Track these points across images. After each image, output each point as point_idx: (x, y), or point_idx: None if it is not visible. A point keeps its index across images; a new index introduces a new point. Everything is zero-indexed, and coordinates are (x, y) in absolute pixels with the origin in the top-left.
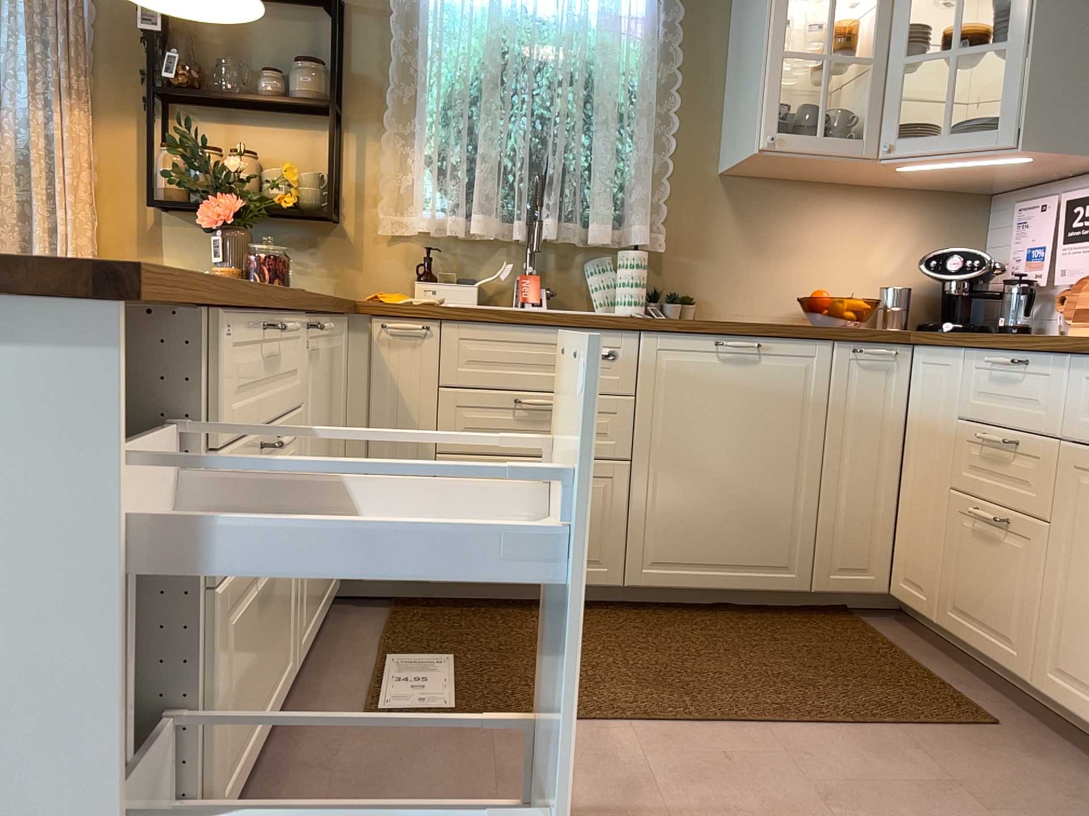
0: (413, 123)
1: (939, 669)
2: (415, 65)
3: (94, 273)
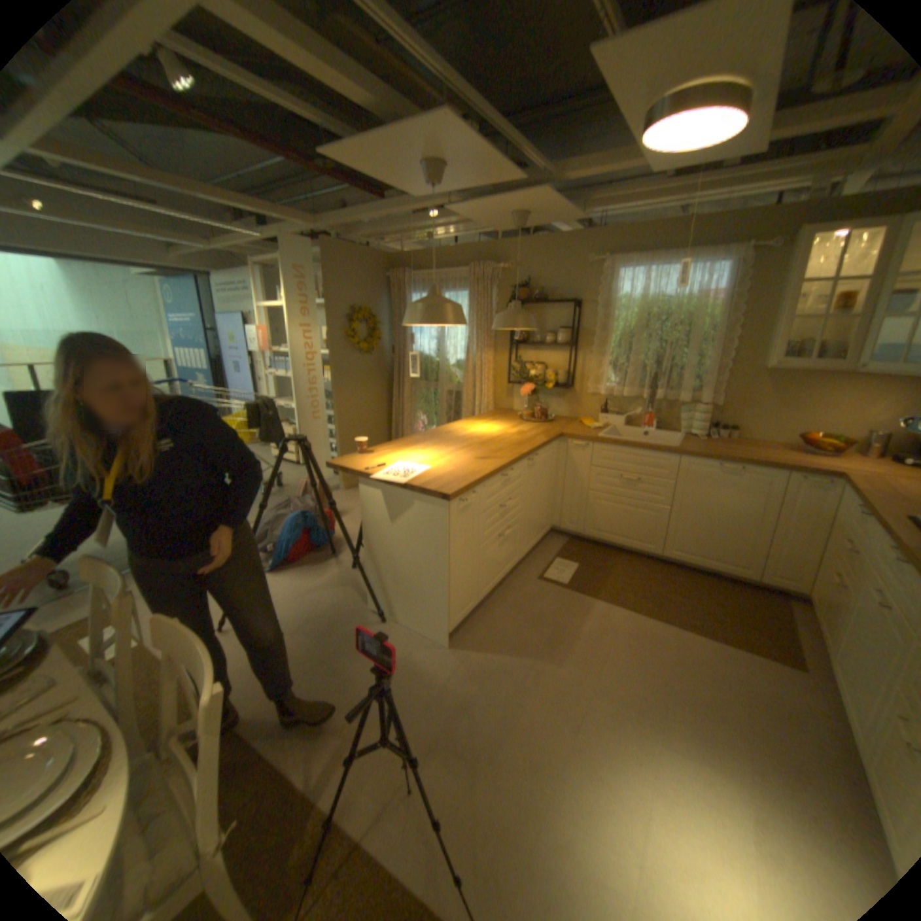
0: (604, 347)
1: (808, 639)
2: (607, 323)
3: (448, 489)
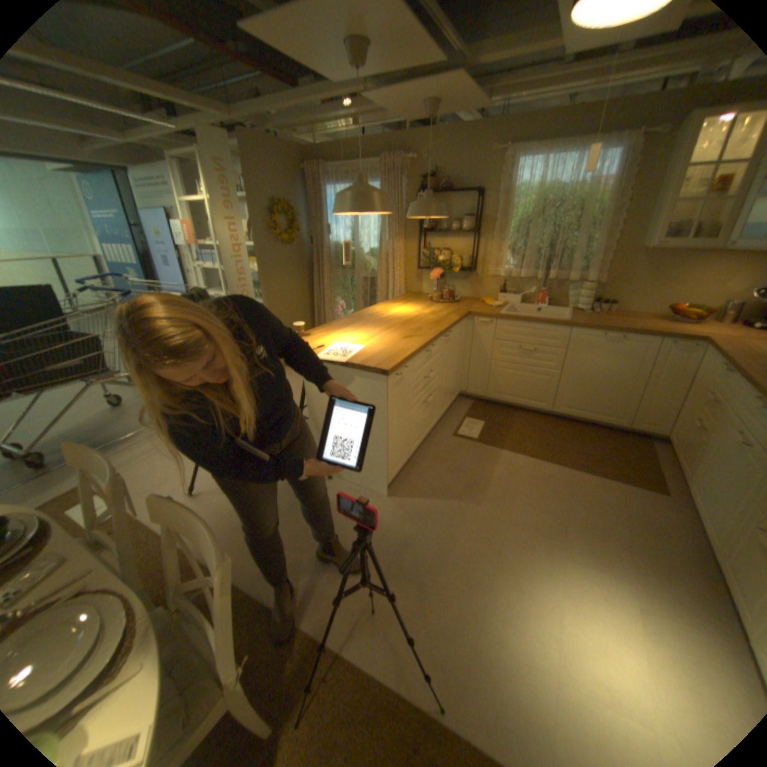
0: (504, 233)
1: (668, 470)
2: (507, 210)
3: (385, 365)
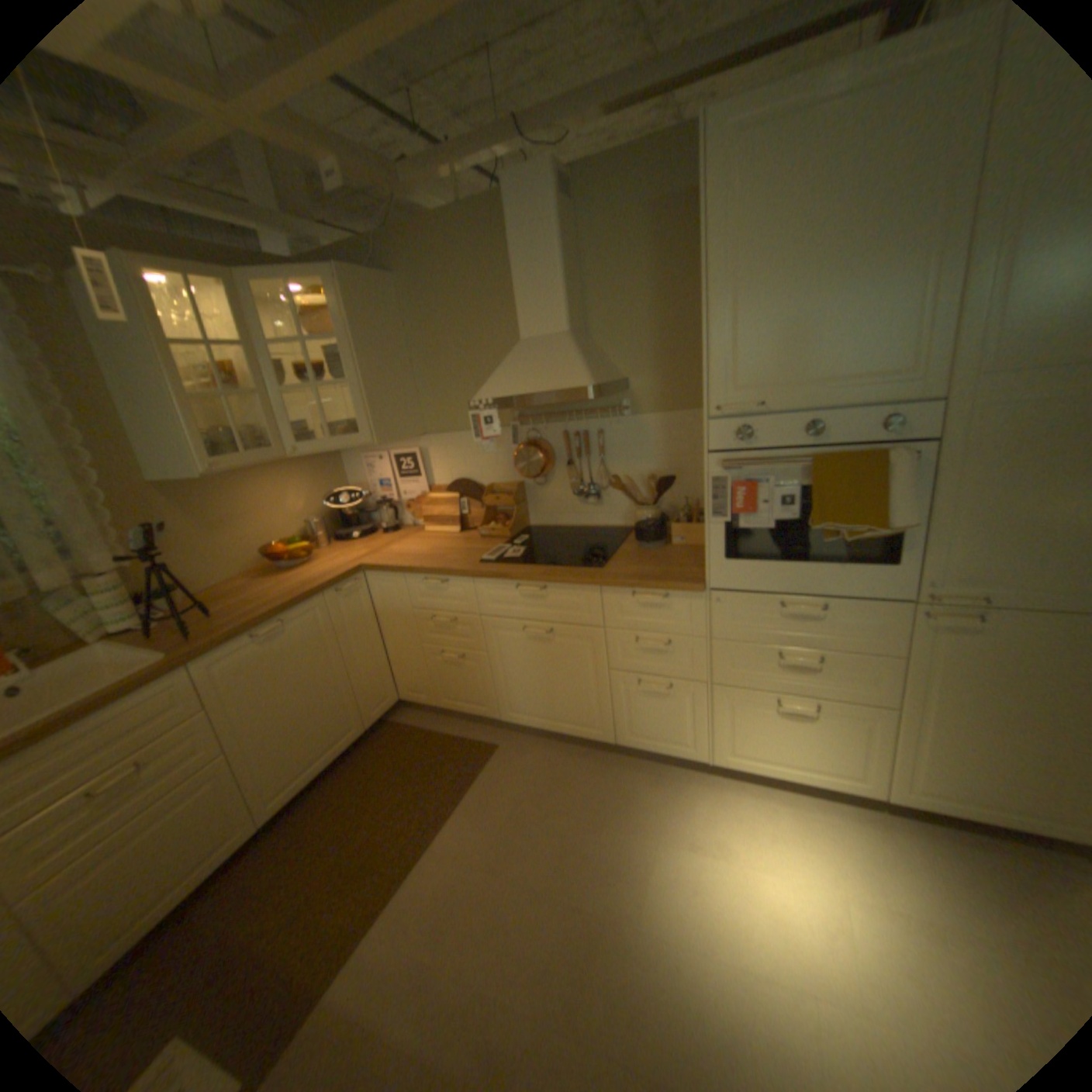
0: None
1: (449, 729)
2: None
3: None
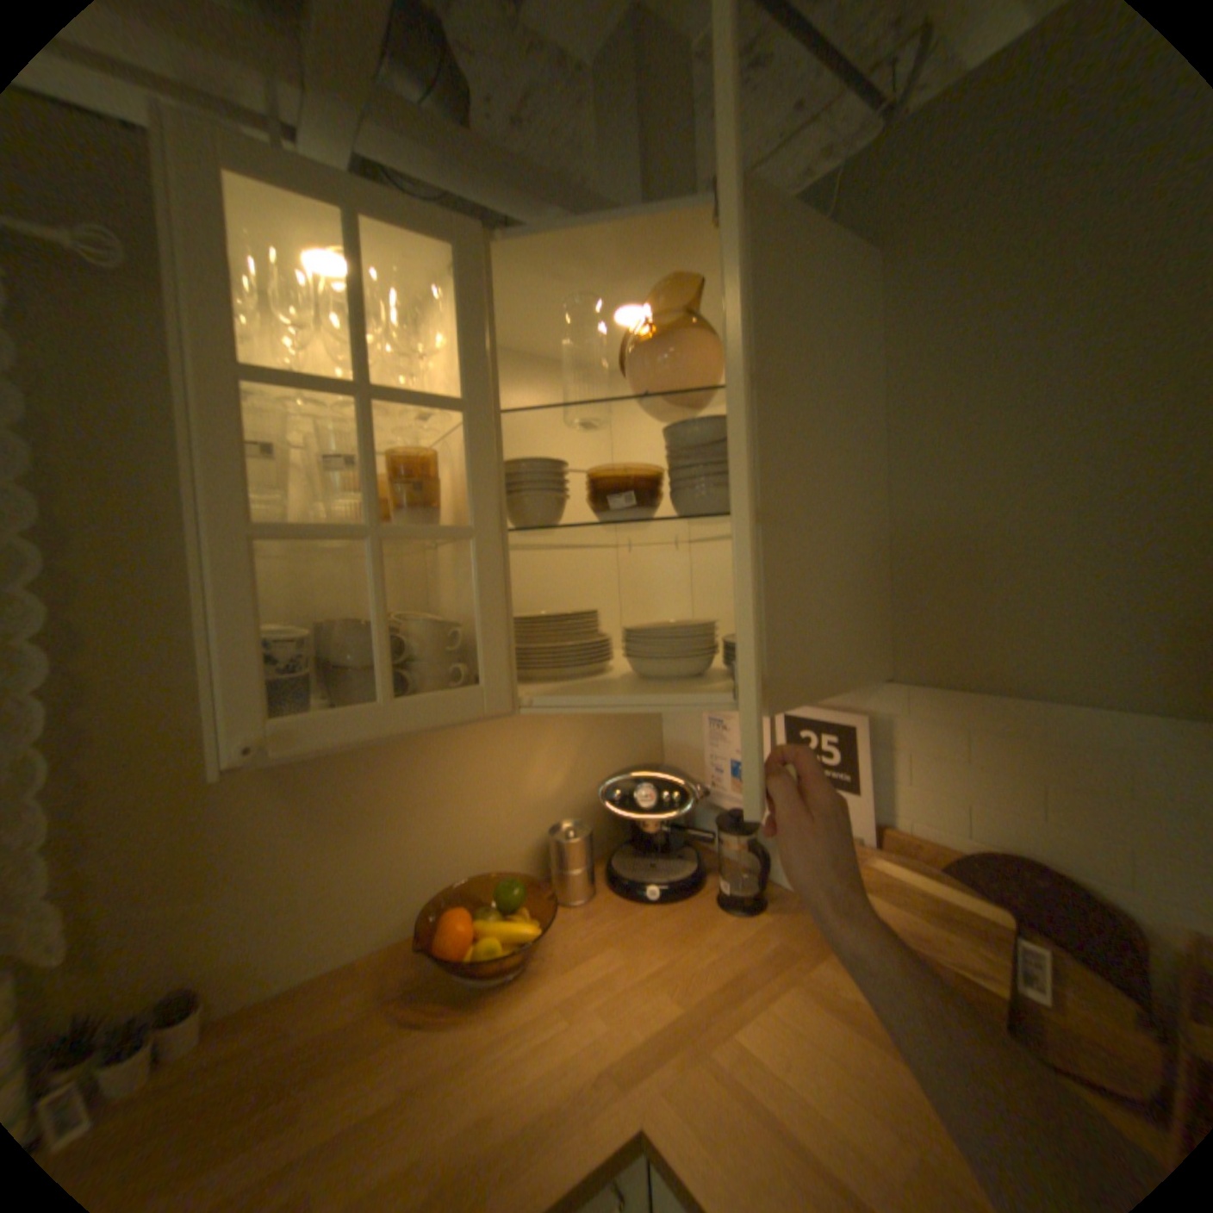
0: None
1: None
2: None
3: None
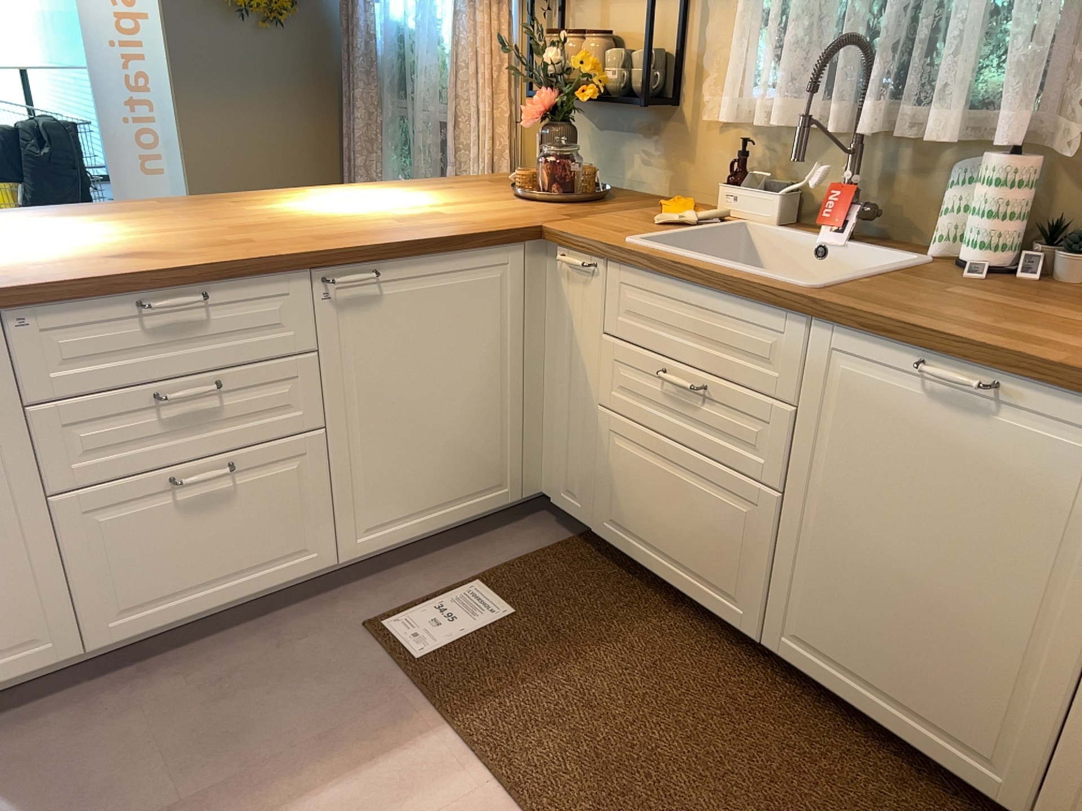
0: None
1: None
2: None
3: None
